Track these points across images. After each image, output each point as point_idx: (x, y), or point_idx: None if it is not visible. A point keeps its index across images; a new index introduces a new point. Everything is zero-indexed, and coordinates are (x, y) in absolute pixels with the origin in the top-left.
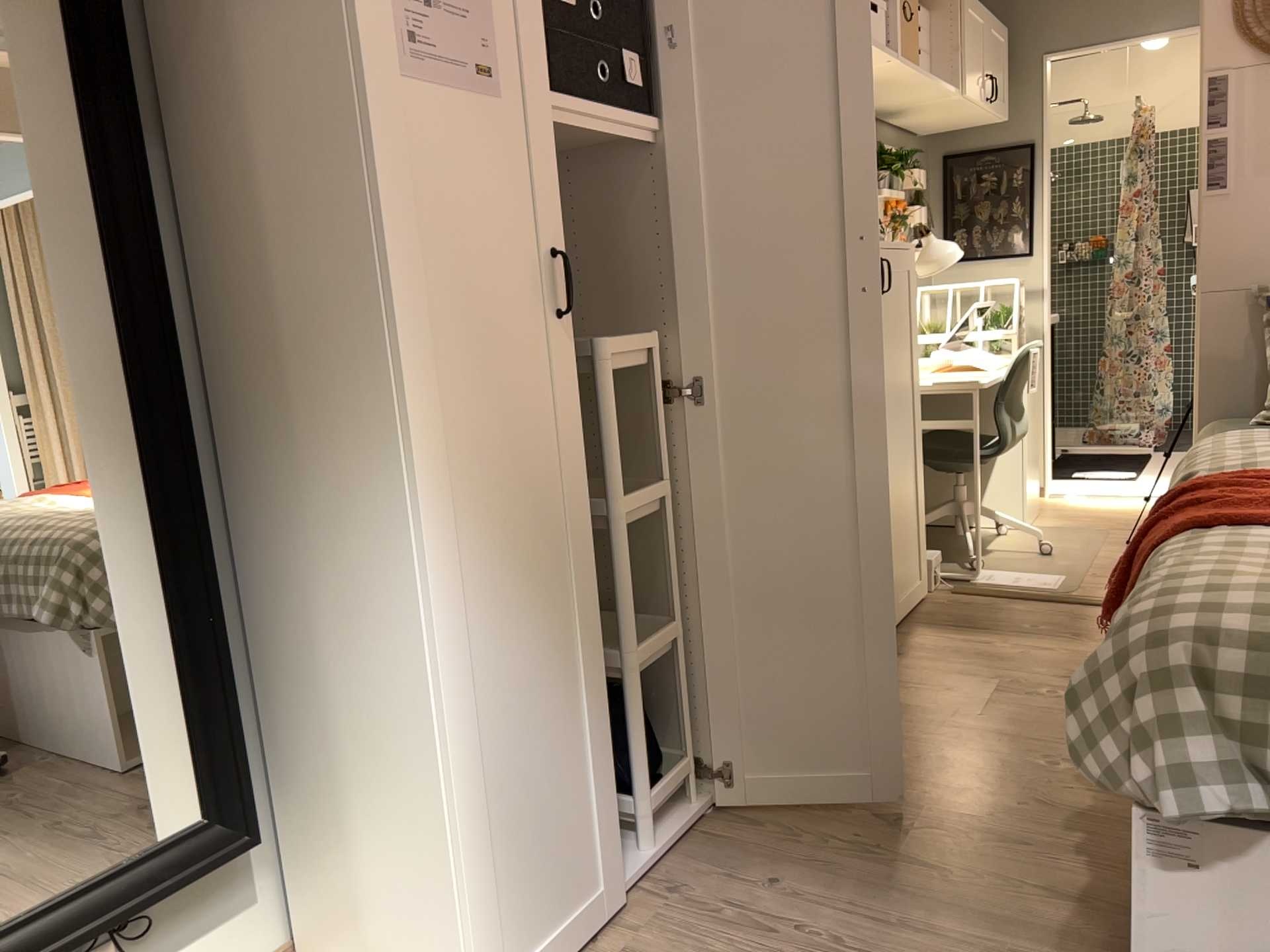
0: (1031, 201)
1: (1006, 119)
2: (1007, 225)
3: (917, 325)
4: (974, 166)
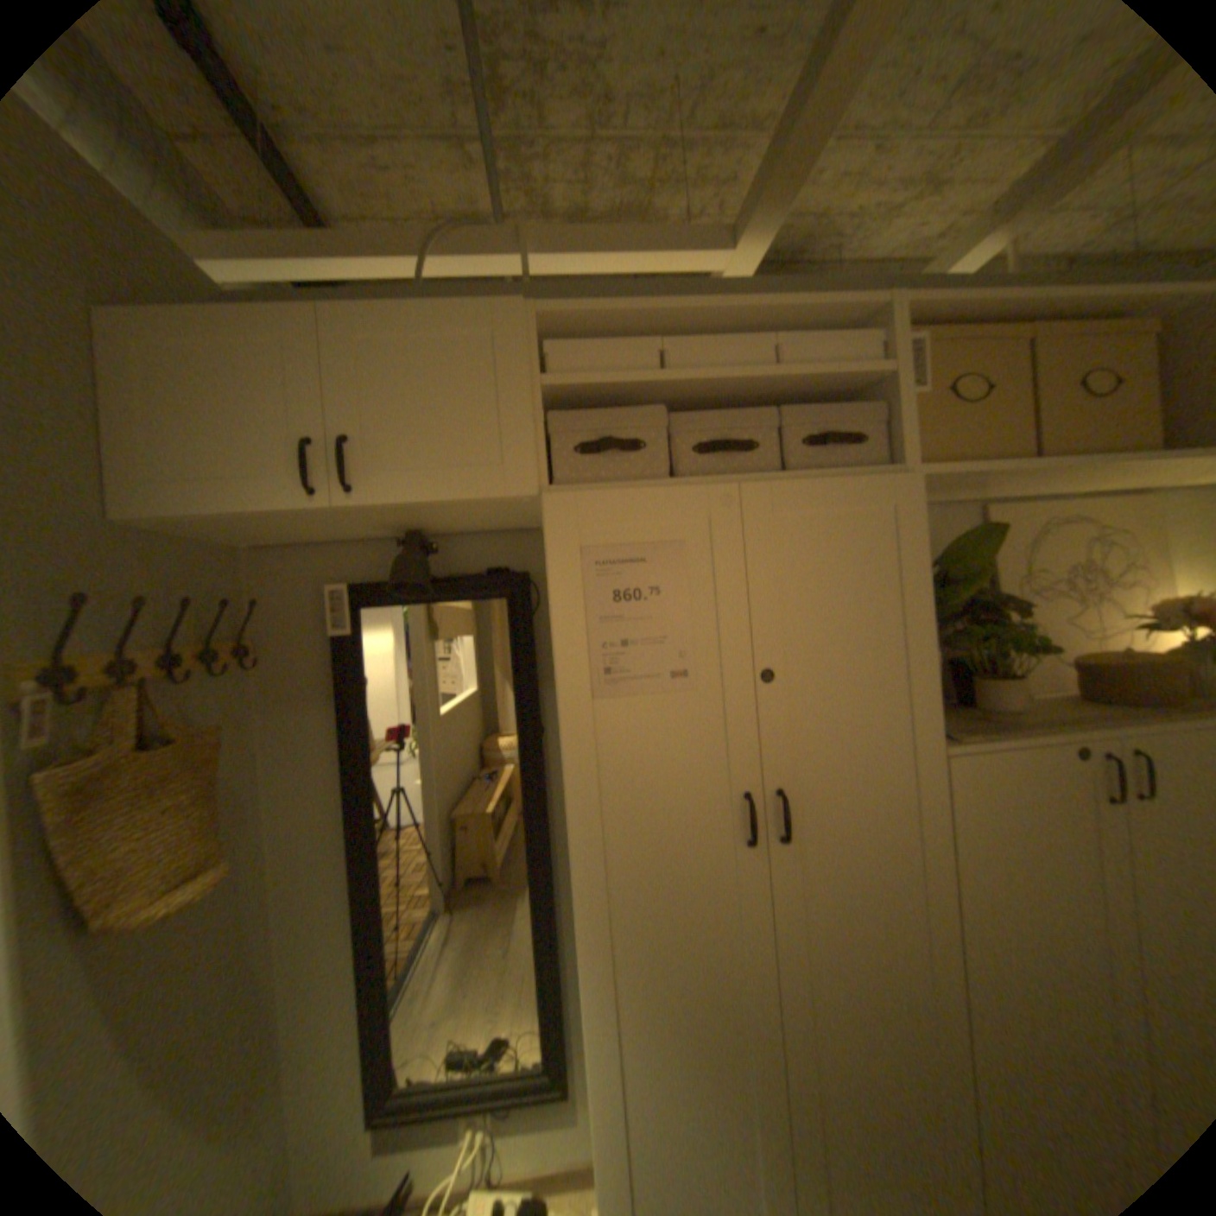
0: None
1: None
2: None
3: None
4: None
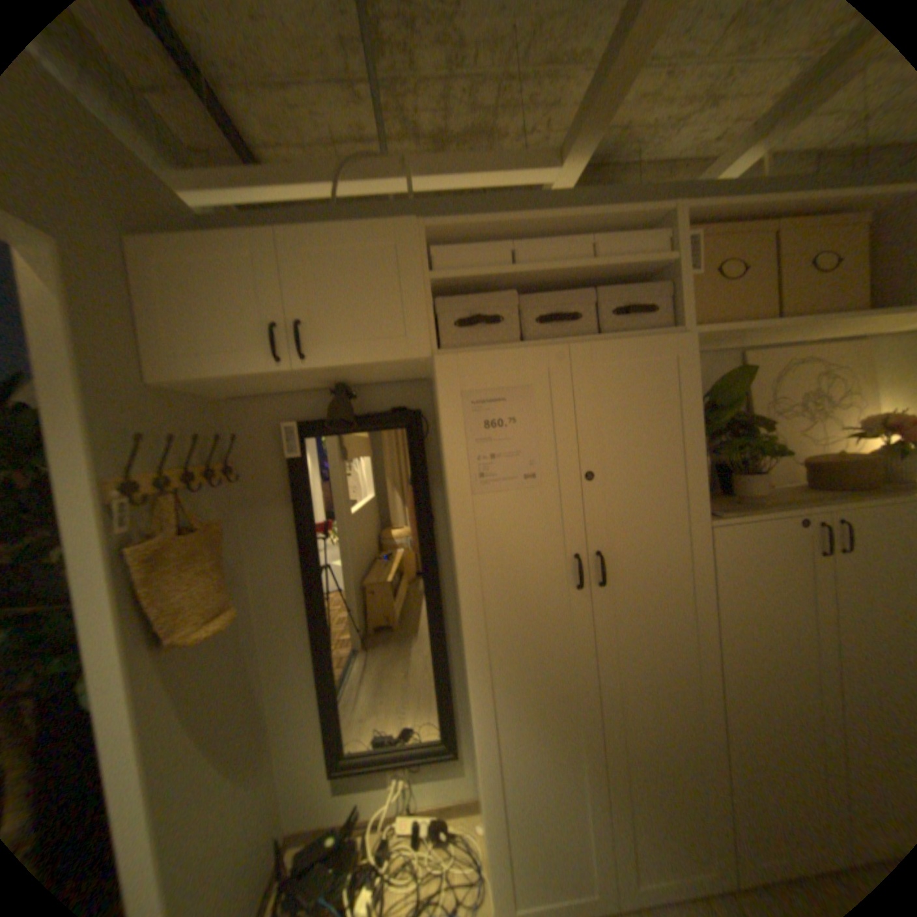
0: None
1: None
2: None
3: None
4: None
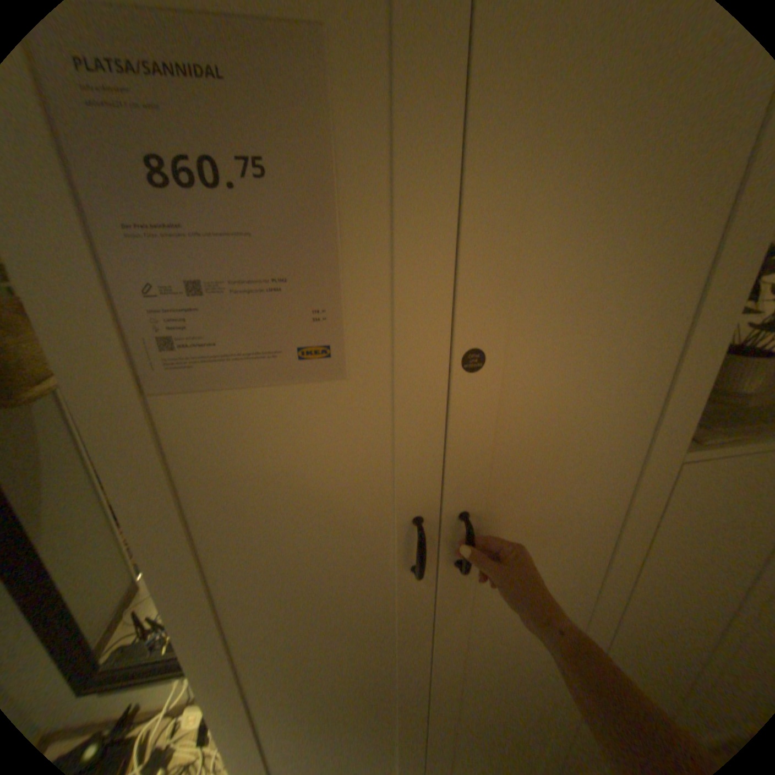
0: None
1: None
2: None
3: None
4: None
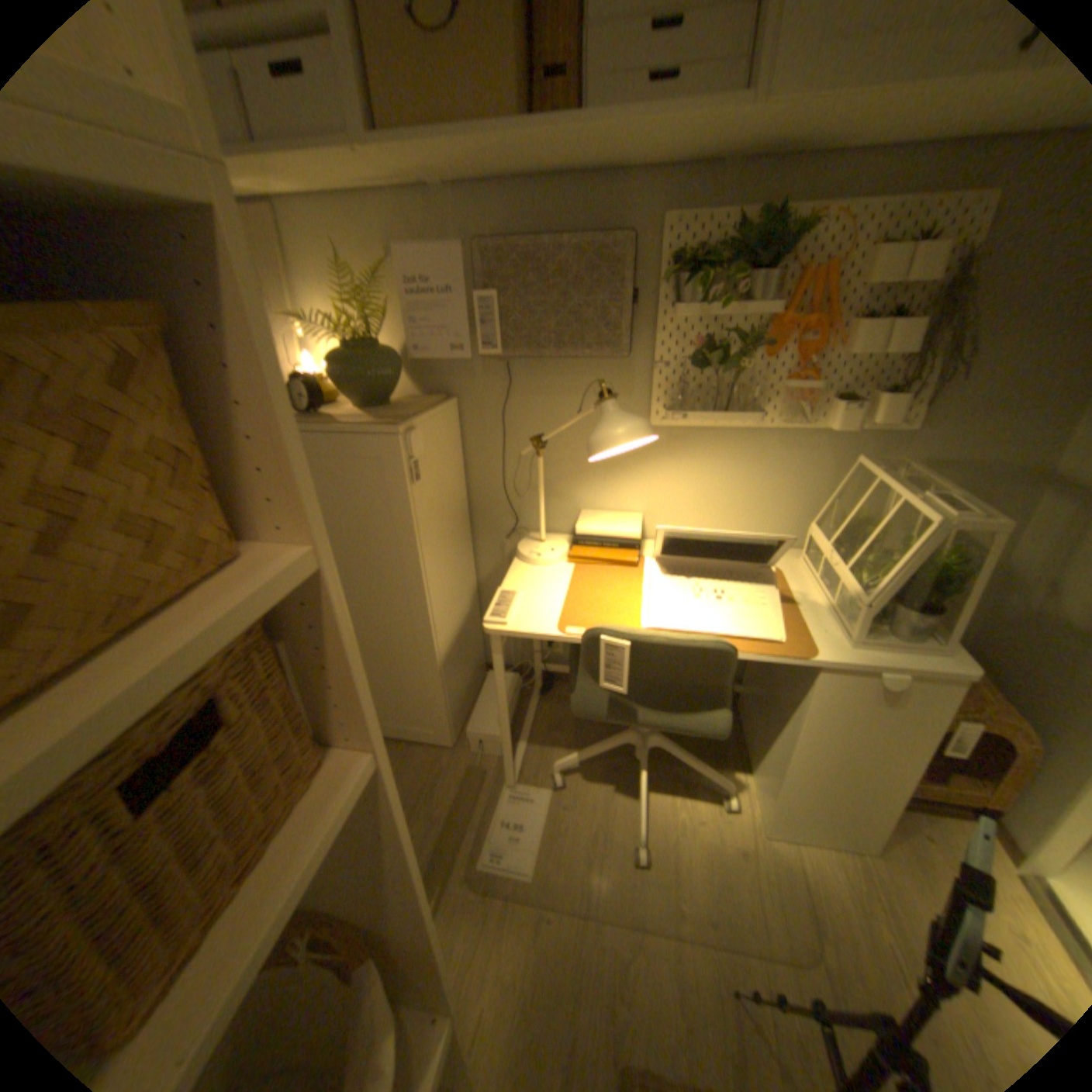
0: None
1: None
2: None
3: (408, 519)
4: None
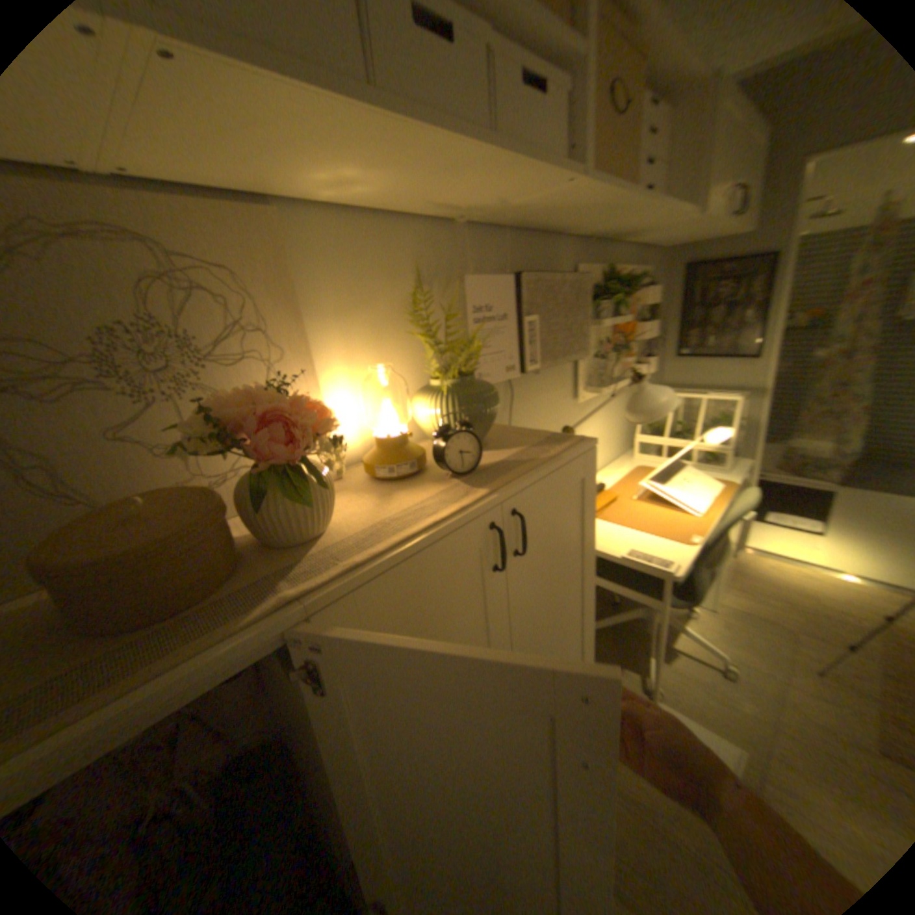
0: (768, 306)
1: (754, 224)
2: (739, 327)
3: (592, 531)
4: (715, 271)
